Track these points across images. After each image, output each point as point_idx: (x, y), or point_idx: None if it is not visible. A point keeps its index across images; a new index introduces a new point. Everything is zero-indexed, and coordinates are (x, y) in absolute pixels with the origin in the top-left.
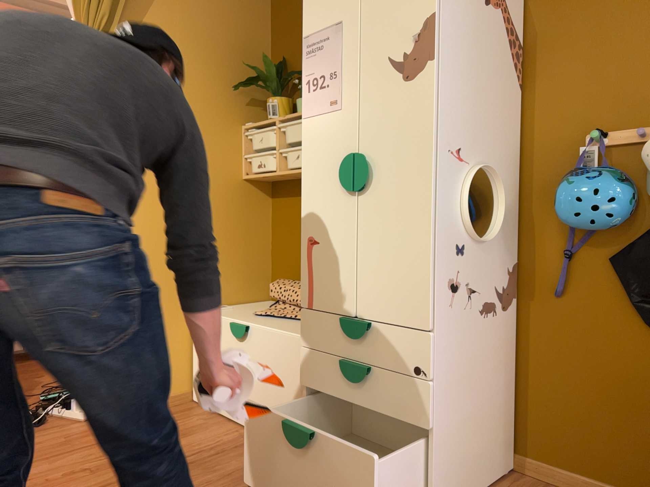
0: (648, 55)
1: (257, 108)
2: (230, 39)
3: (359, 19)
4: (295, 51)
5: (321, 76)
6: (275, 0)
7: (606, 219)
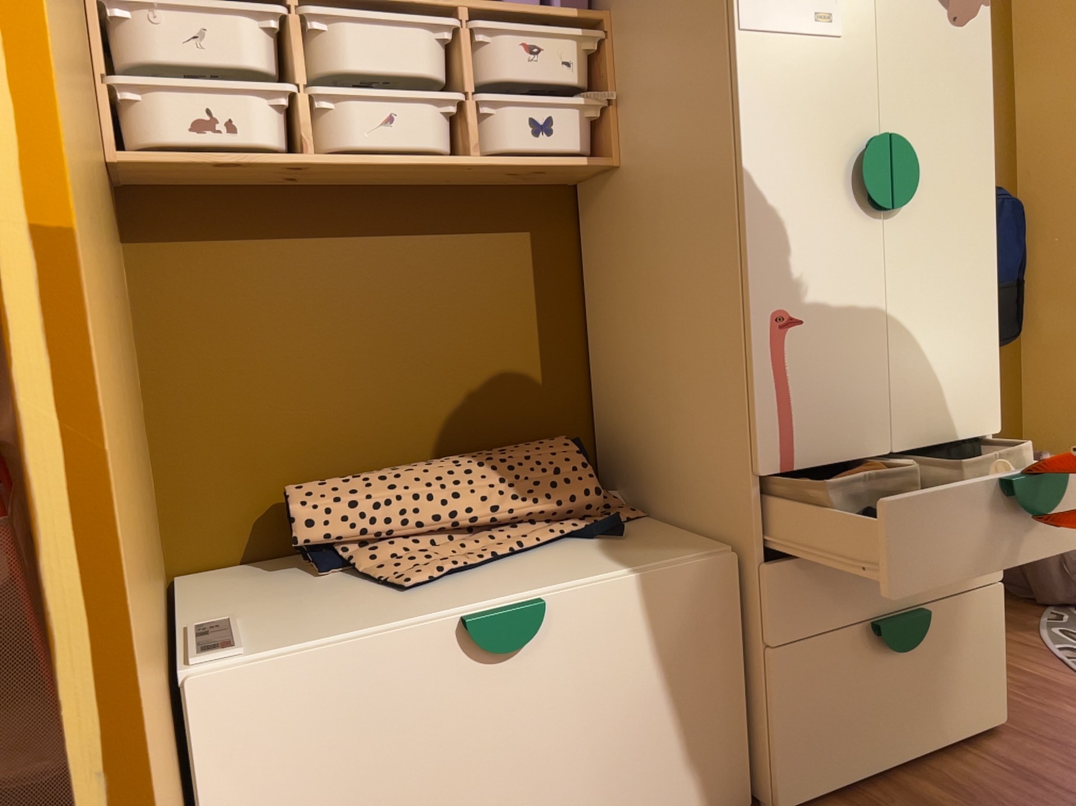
0: None
1: None
2: None
3: None
4: None
5: None
6: None
7: None
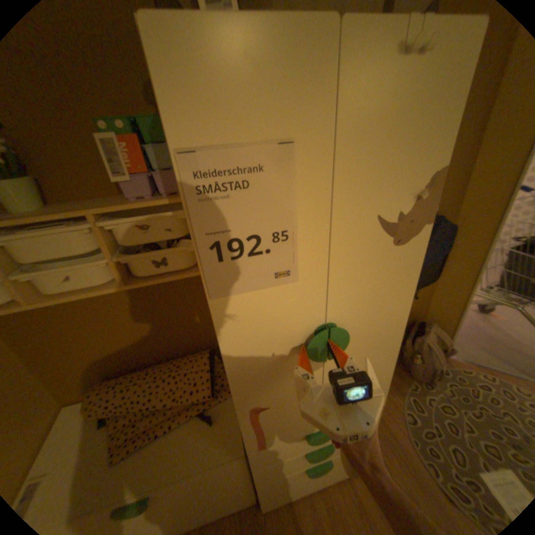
0: None
1: None
2: None
3: (333, 144)
4: None
5: (250, 235)
6: None
7: None
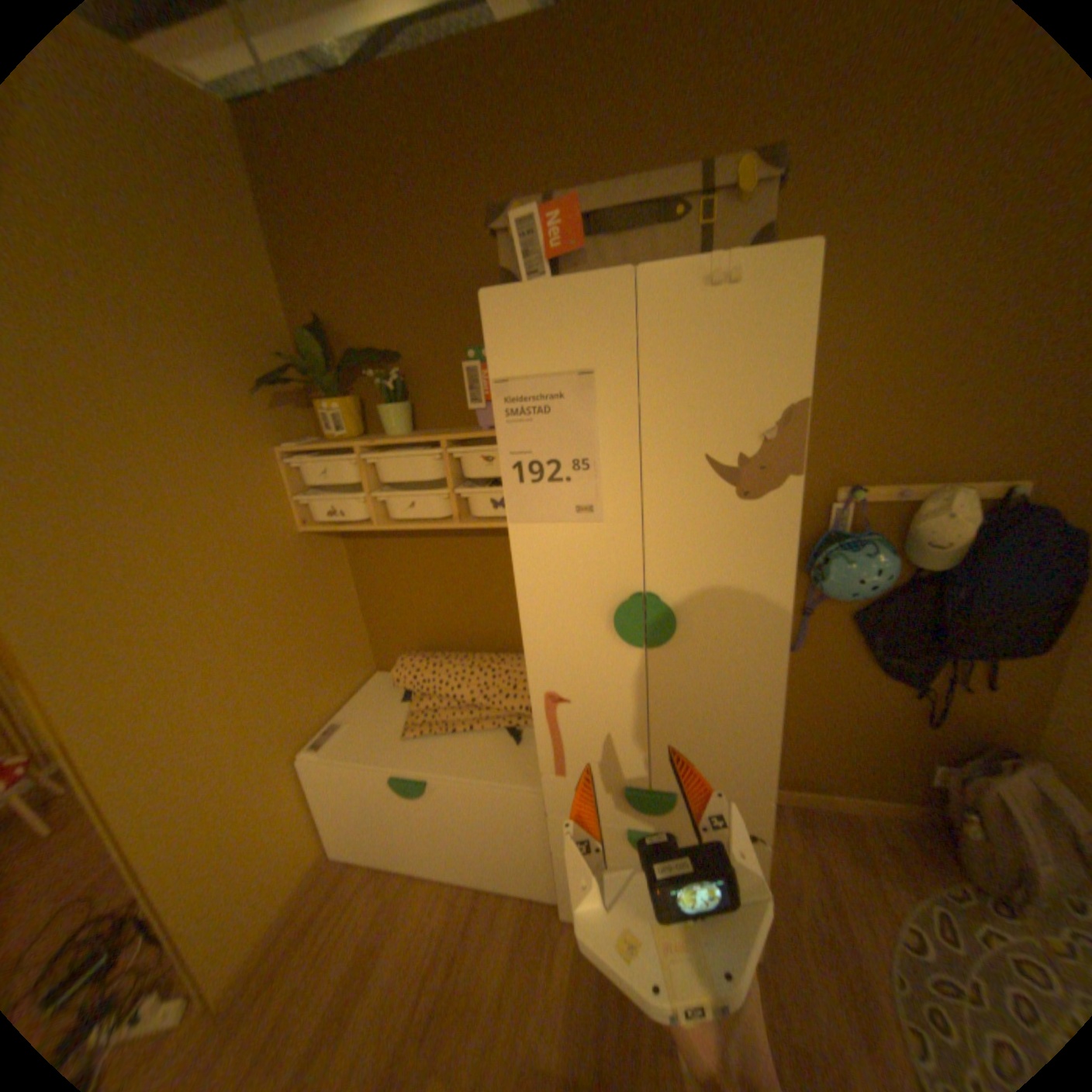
0: (919, 401)
1: (287, 407)
2: (205, 287)
3: (635, 375)
4: (338, 306)
5: (549, 460)
6: (262, 192)
7: (877, 594)
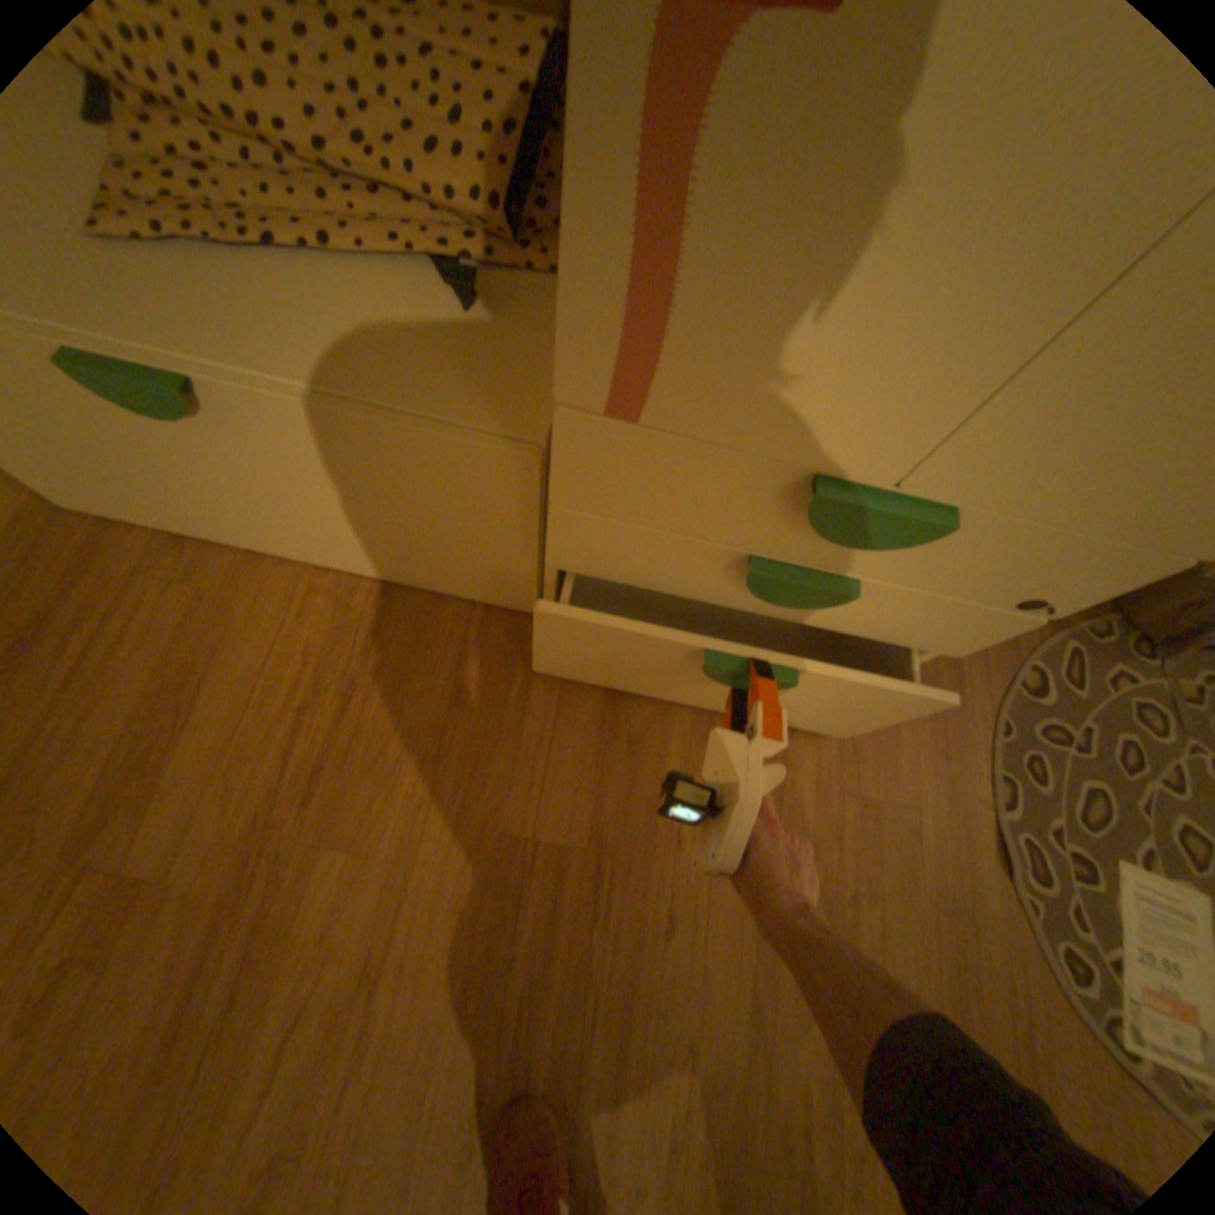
0: None
1: None
2: None
3: None
4: None
5: None
6: None
7: None
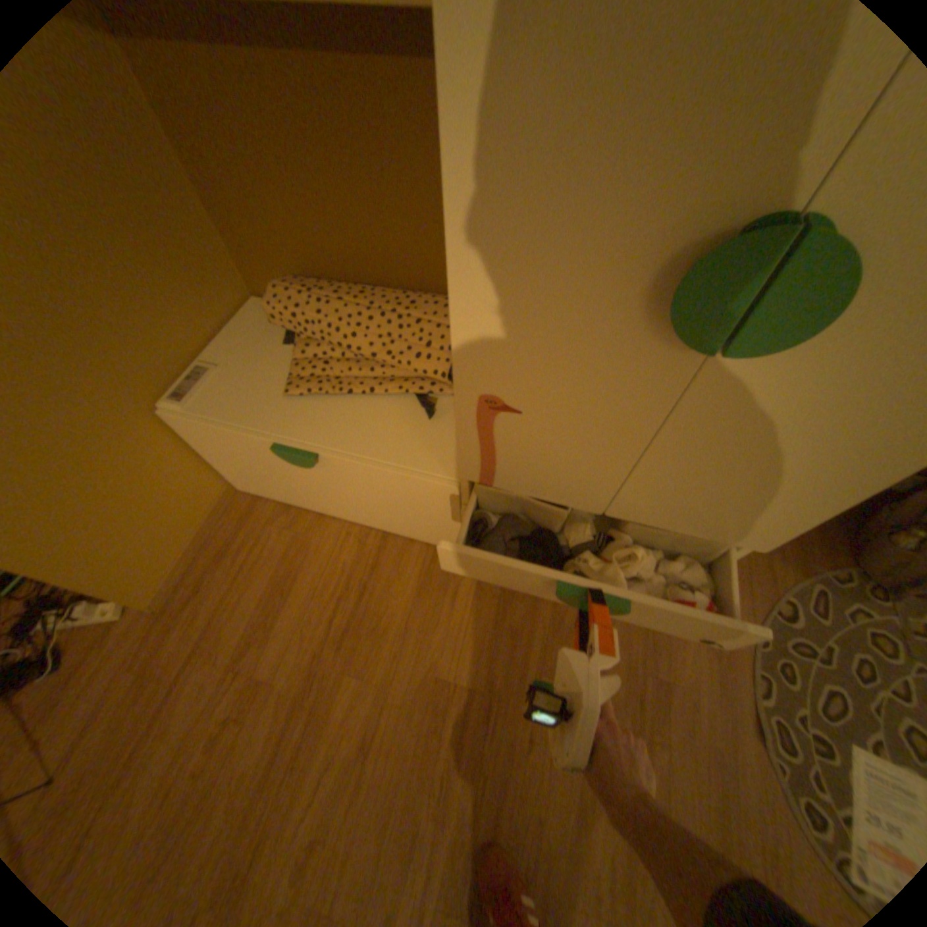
0: None
1: None
2: None
3: None
4: None
5: None
6: None
7: None
